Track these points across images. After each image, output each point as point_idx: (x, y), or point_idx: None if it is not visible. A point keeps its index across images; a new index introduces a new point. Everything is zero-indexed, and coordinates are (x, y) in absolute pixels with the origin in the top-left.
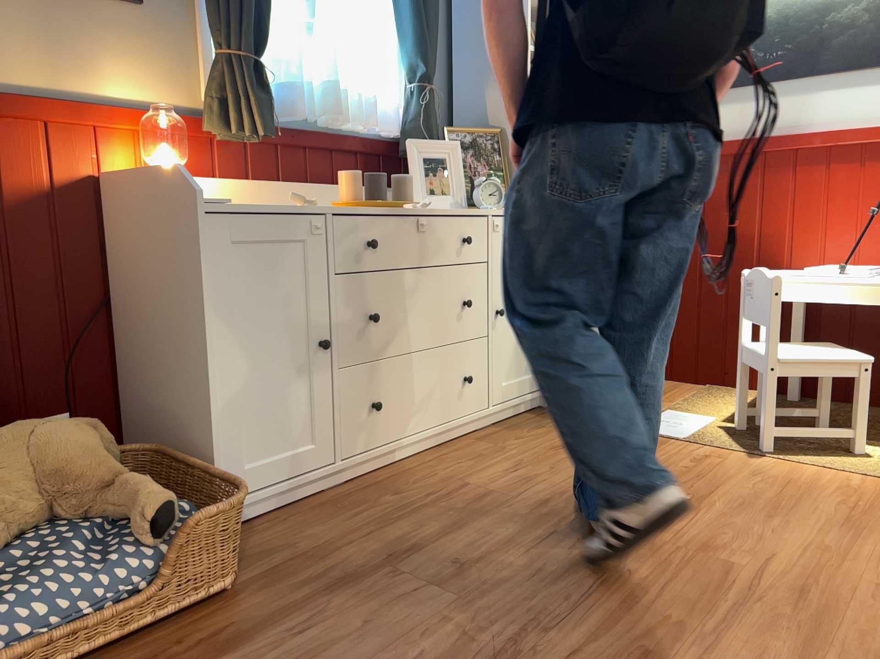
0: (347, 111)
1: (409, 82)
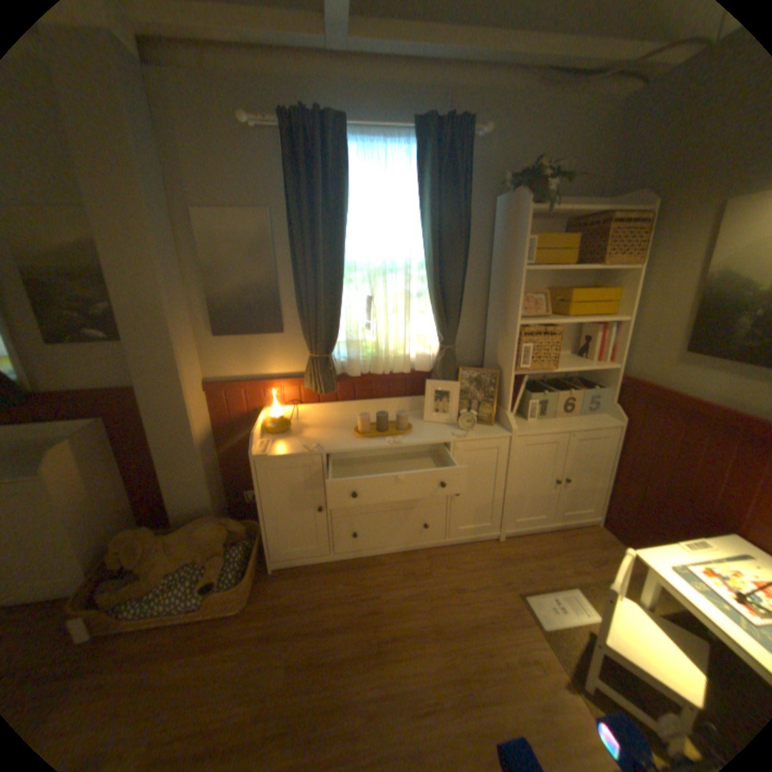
0: (395, 362)
1: (438, 341)
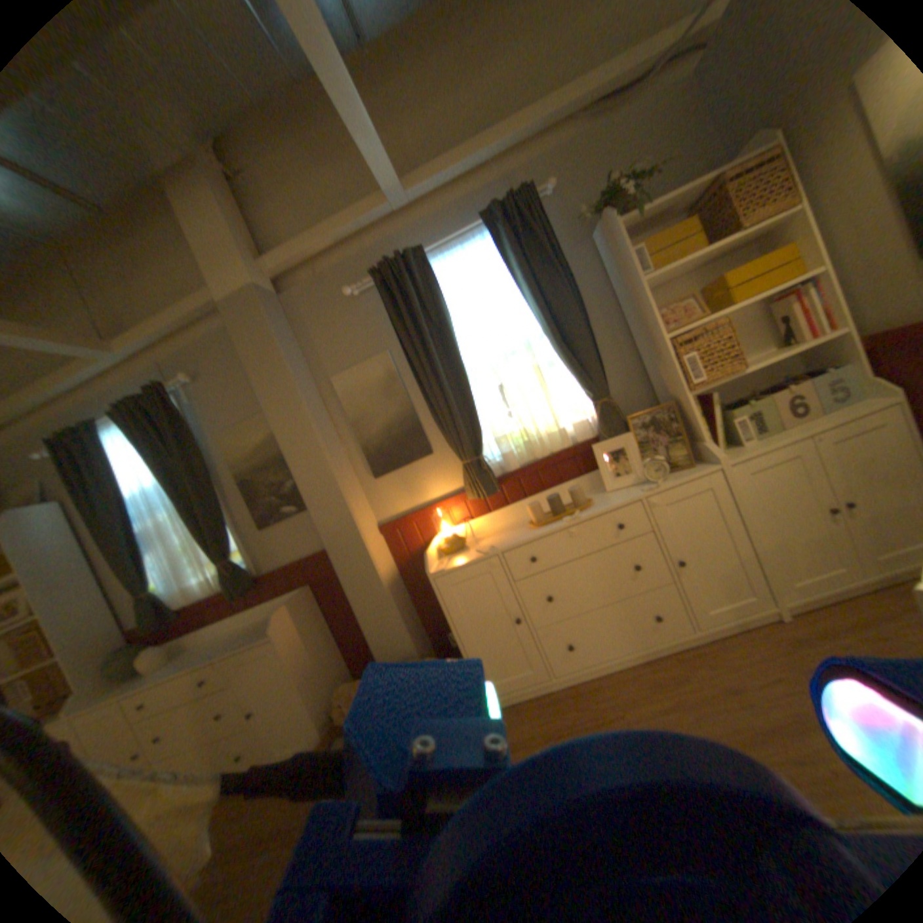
0: (551, 439)
1: (589, 398)
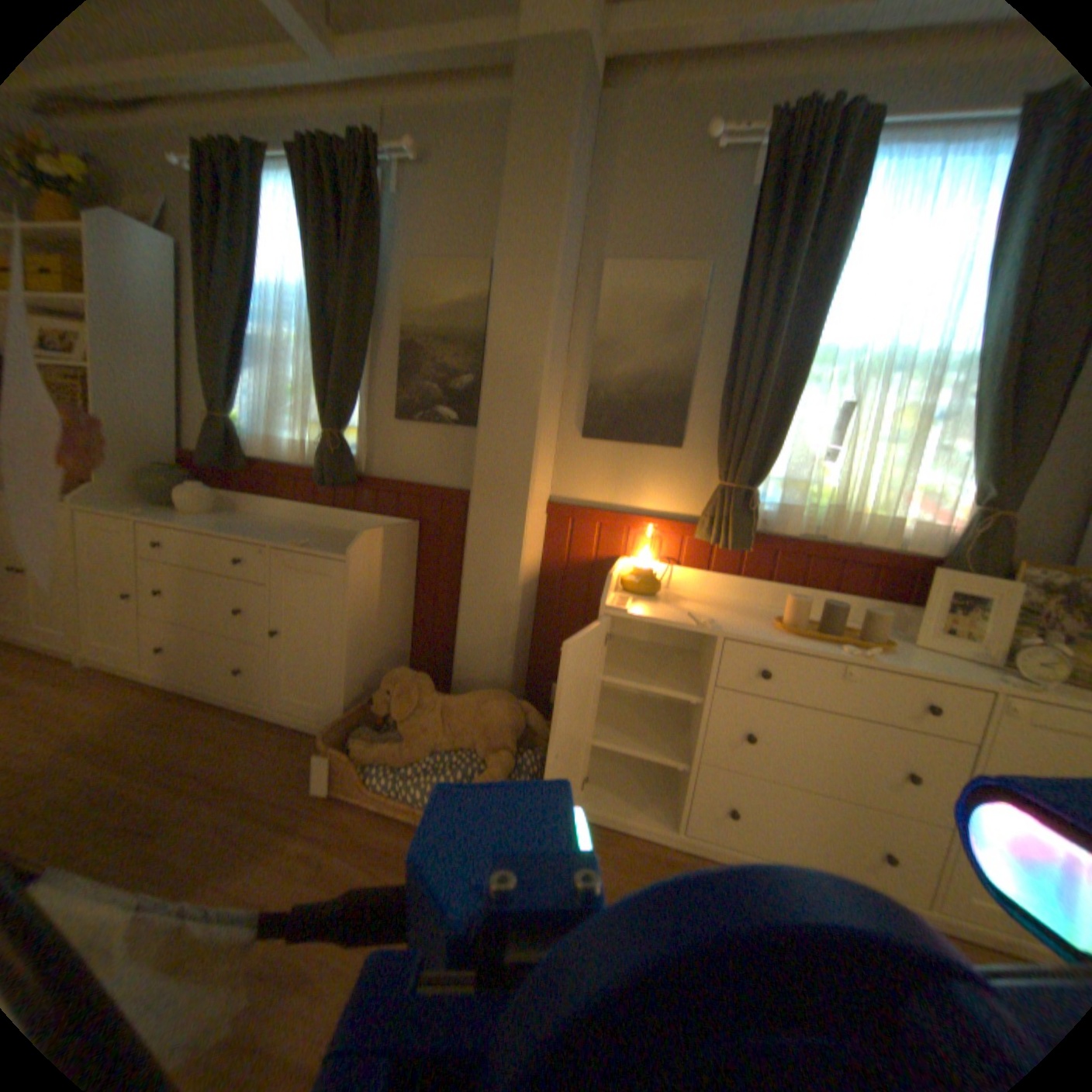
0: (869, 528)
1: (977, 503)
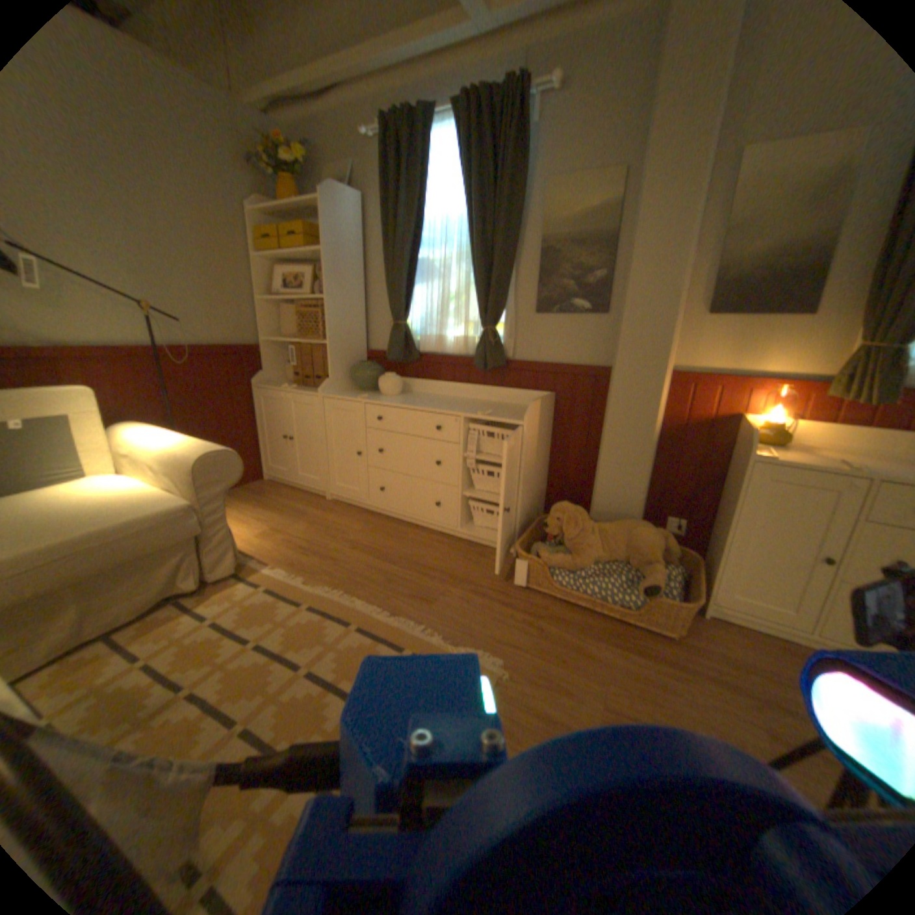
0: None
1: None
